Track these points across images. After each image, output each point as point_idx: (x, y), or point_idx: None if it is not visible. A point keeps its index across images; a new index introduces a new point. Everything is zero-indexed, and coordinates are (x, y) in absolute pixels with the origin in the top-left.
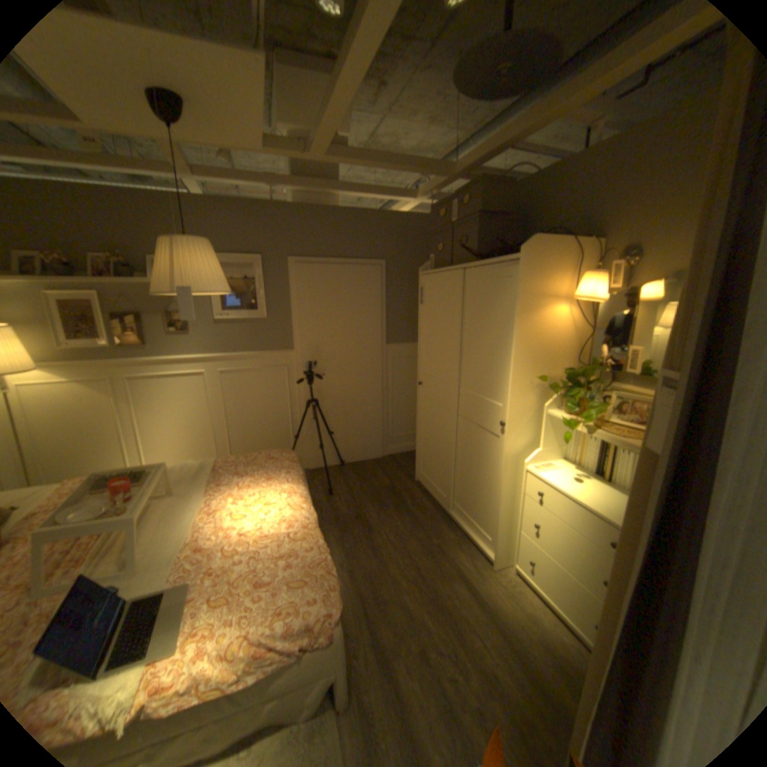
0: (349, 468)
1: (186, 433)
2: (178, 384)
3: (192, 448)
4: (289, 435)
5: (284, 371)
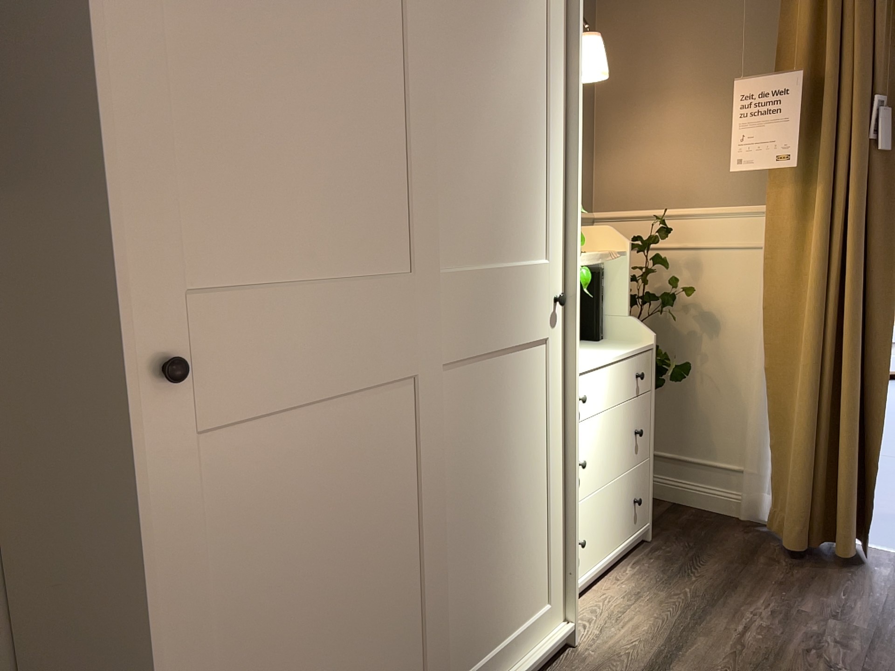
0: None
1: None
2: None
3: None
4: None
5: None
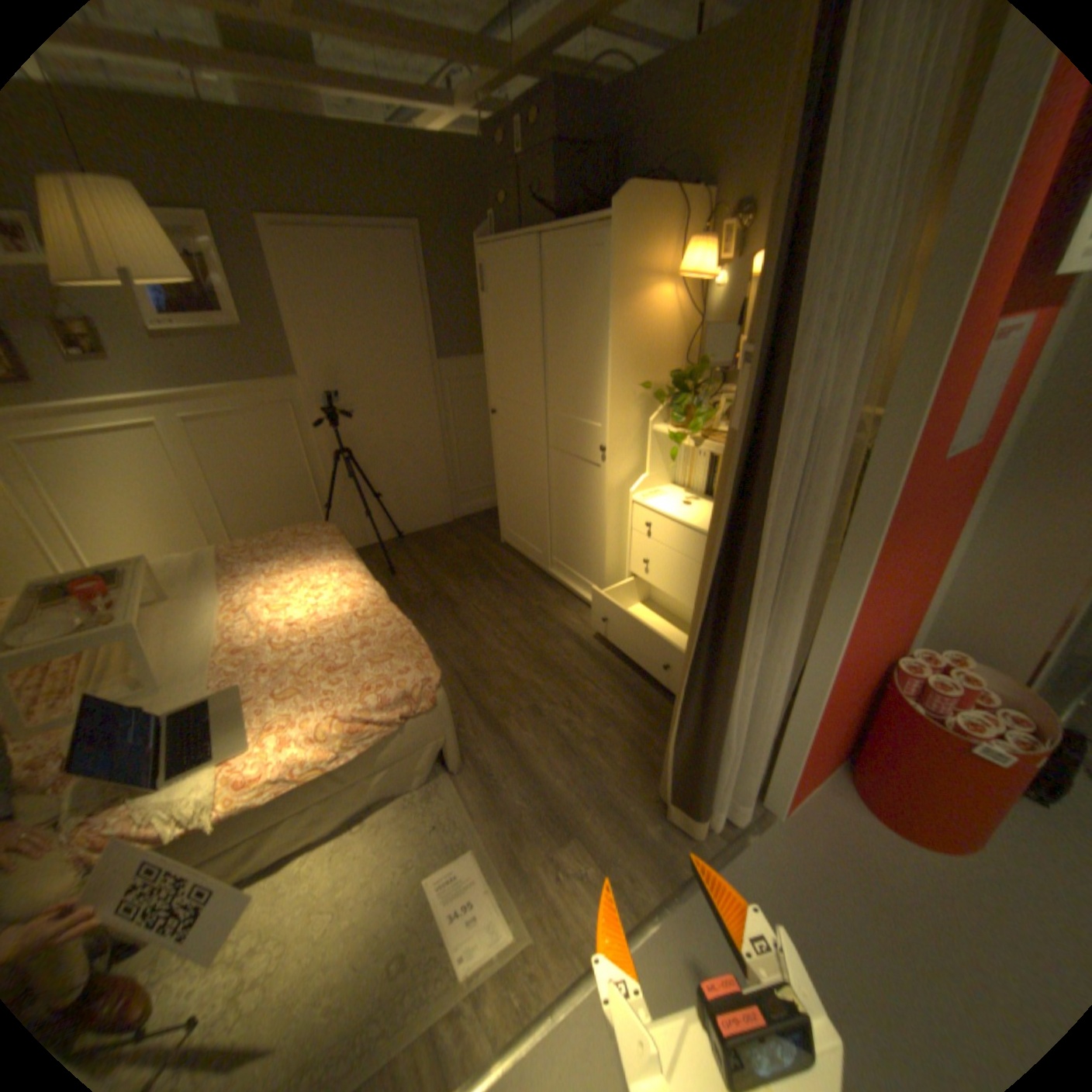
0: (412, 541)
1: (152, 520)
2: (115, 446)
3: (168, 542)
4: (316, 506)
5: (289, 411)
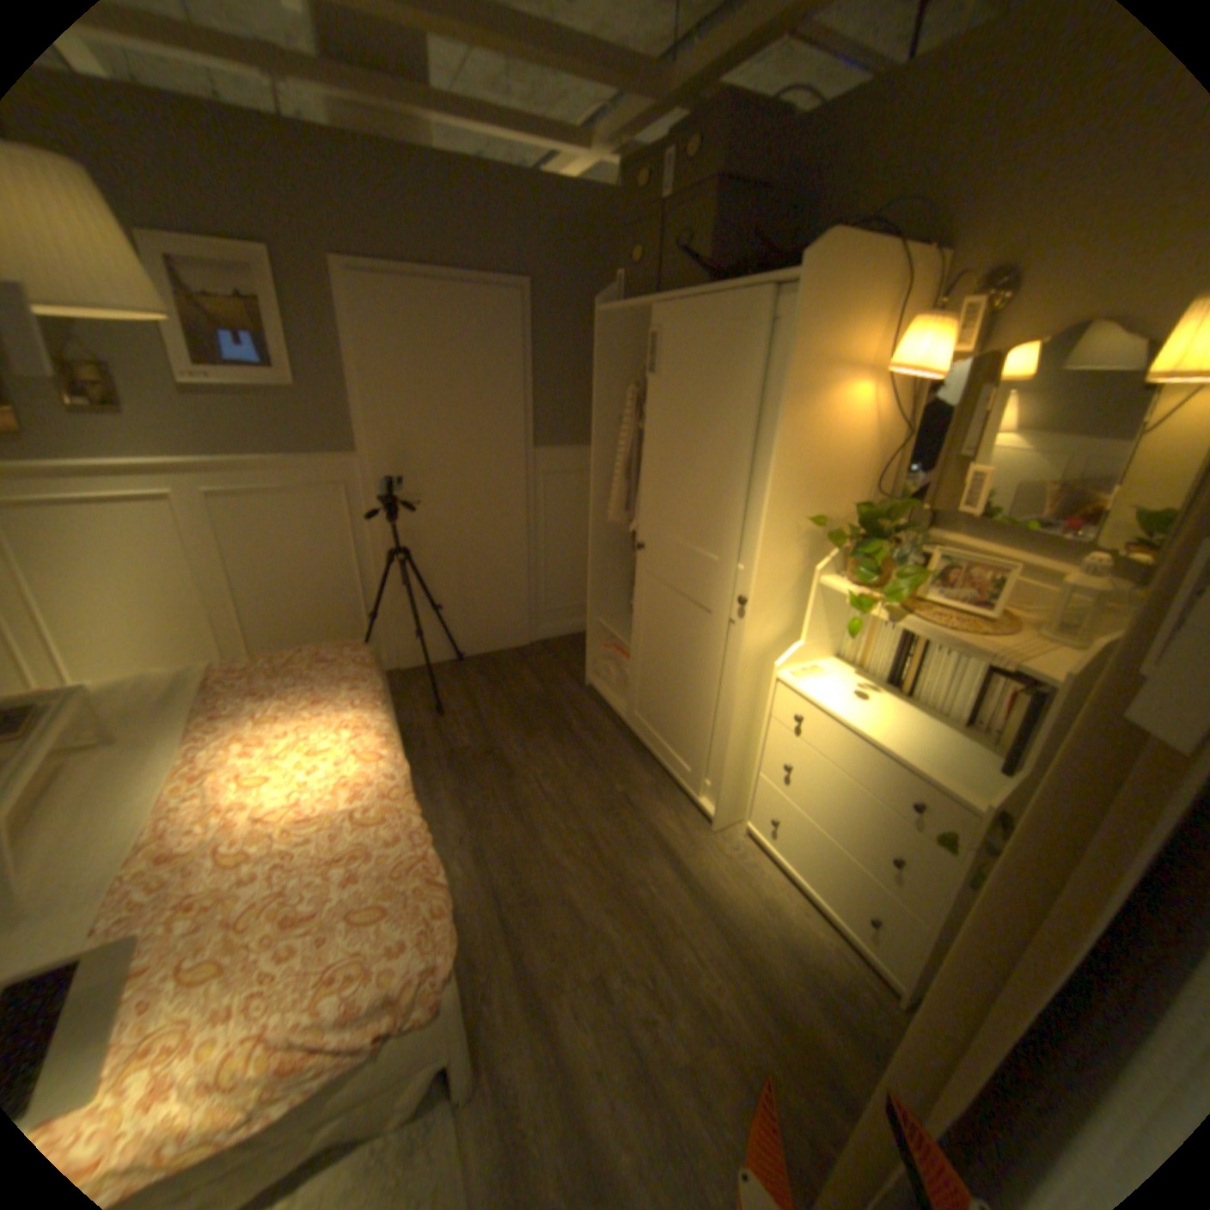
0: (472, 666)
1: (146, 615)
2: (112, 520)
3: (163, 643)
4: (358, 613)
5: (338, 495)
